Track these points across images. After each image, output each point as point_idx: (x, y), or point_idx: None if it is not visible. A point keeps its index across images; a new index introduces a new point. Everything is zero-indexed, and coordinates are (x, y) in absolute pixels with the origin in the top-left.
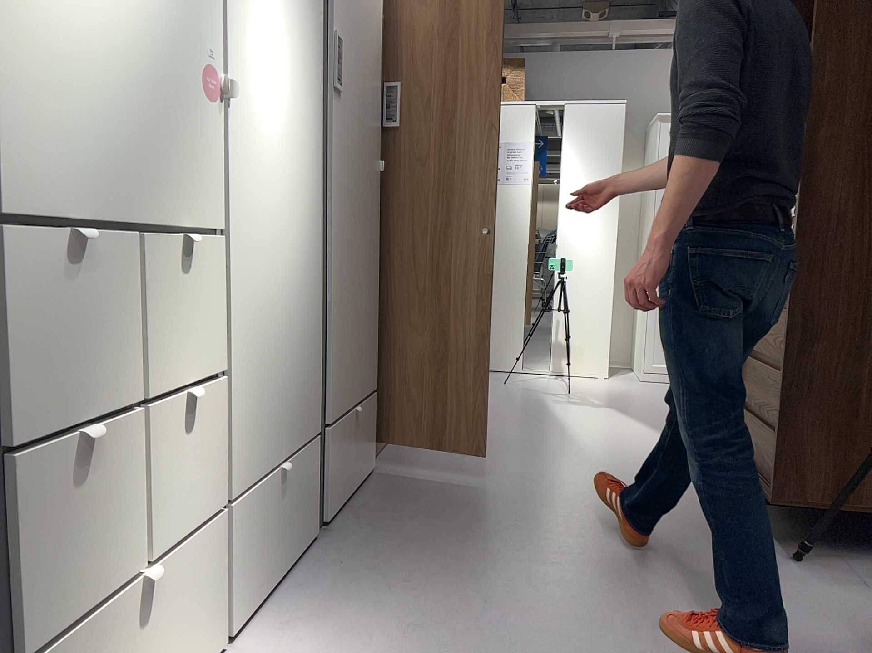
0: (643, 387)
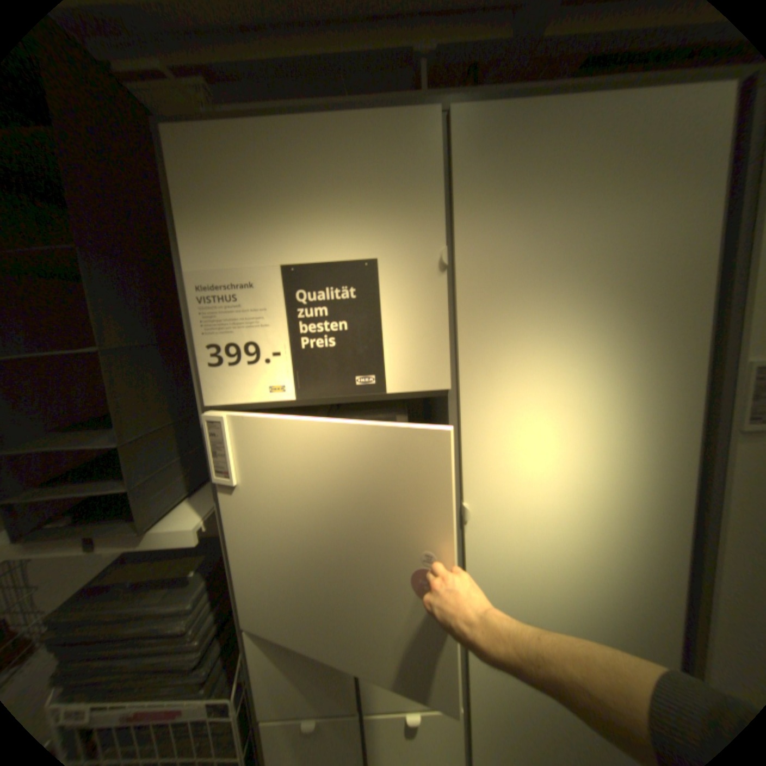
0: None
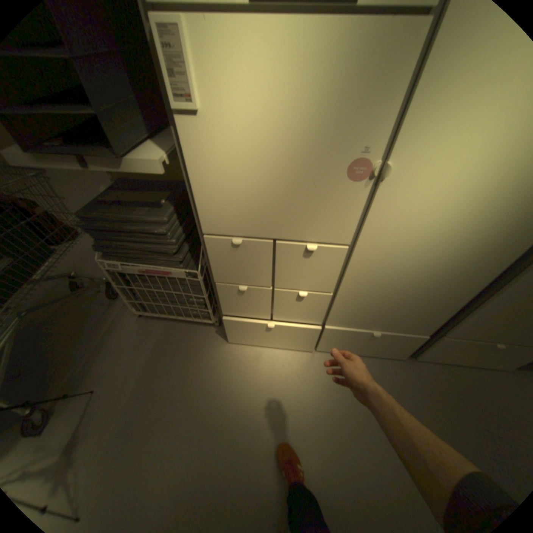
0: None
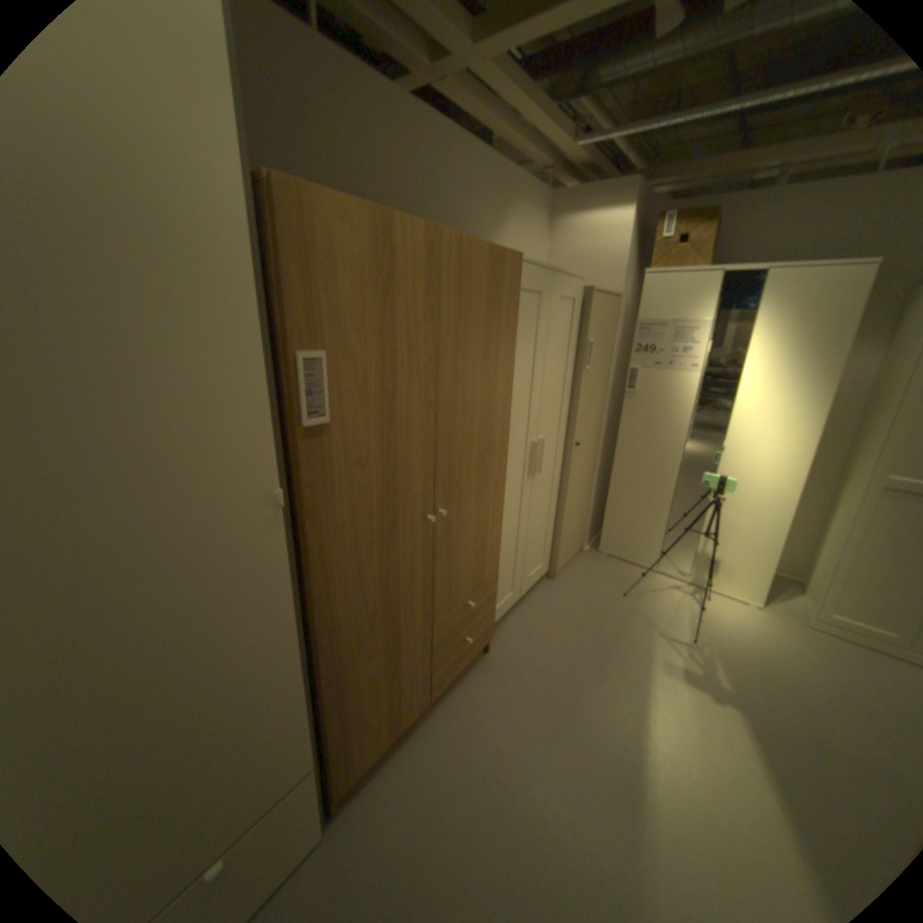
0: (808, 648)
